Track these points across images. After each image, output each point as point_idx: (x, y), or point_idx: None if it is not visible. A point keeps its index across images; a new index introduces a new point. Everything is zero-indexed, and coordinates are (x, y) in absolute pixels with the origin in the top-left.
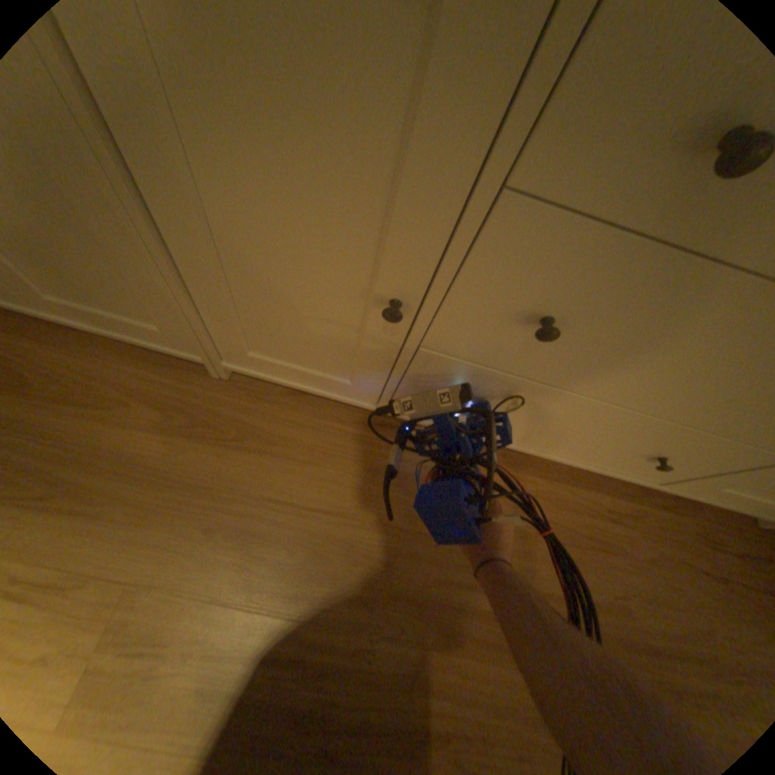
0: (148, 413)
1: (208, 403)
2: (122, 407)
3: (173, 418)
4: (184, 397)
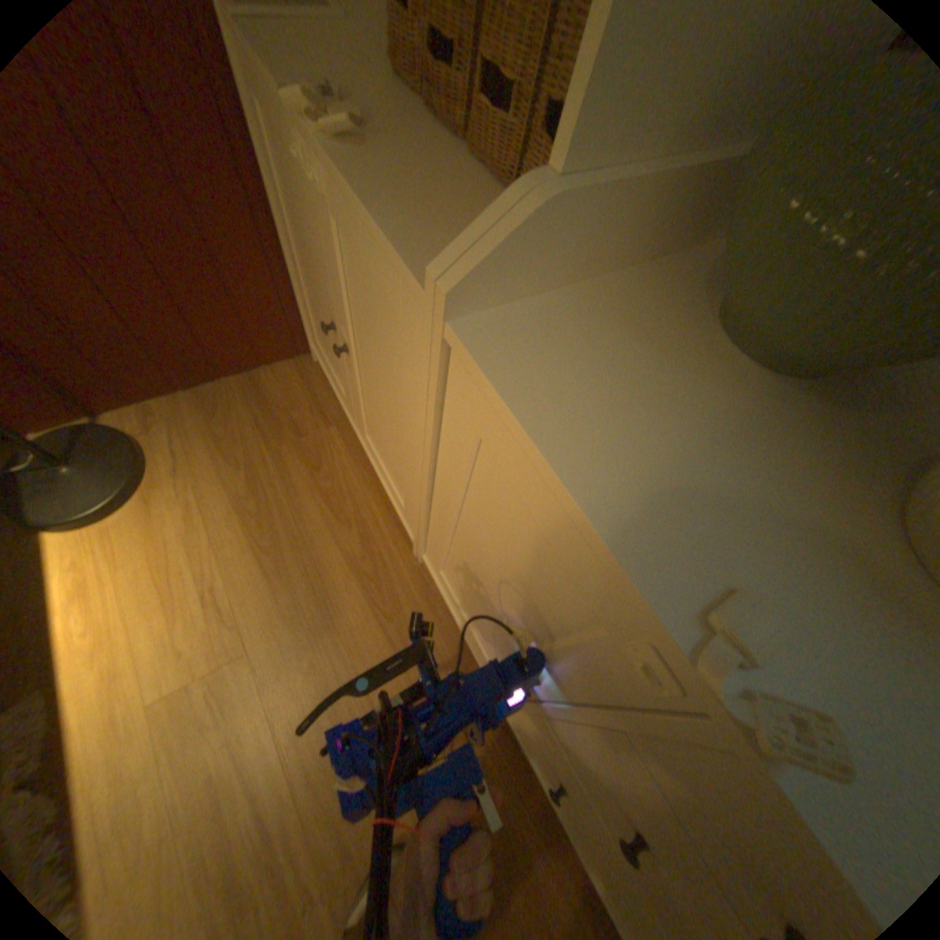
0: (355, 546)
1: (393, 572)
2: (346, 529)
3: (365, 564)
4: (384, 554)
